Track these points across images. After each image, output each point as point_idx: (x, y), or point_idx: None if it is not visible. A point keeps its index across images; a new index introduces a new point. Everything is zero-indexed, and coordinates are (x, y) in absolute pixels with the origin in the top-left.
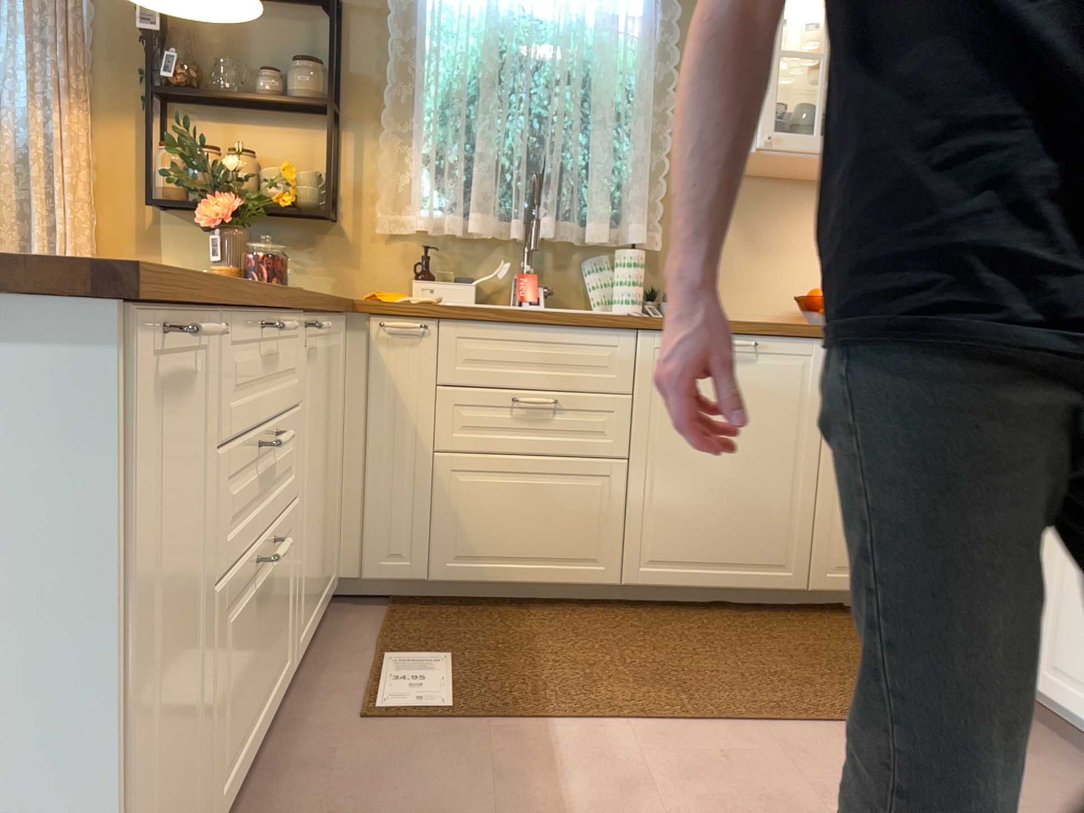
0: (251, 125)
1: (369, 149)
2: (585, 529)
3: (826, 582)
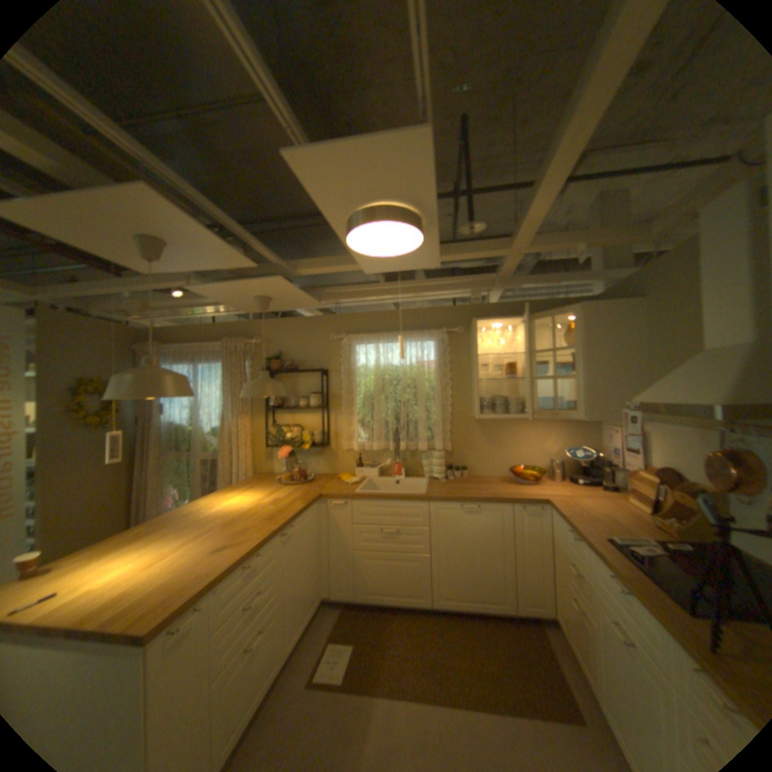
0: (300, 414)
1: (339, 418)
2: (415, 584)
3: (526, 613)
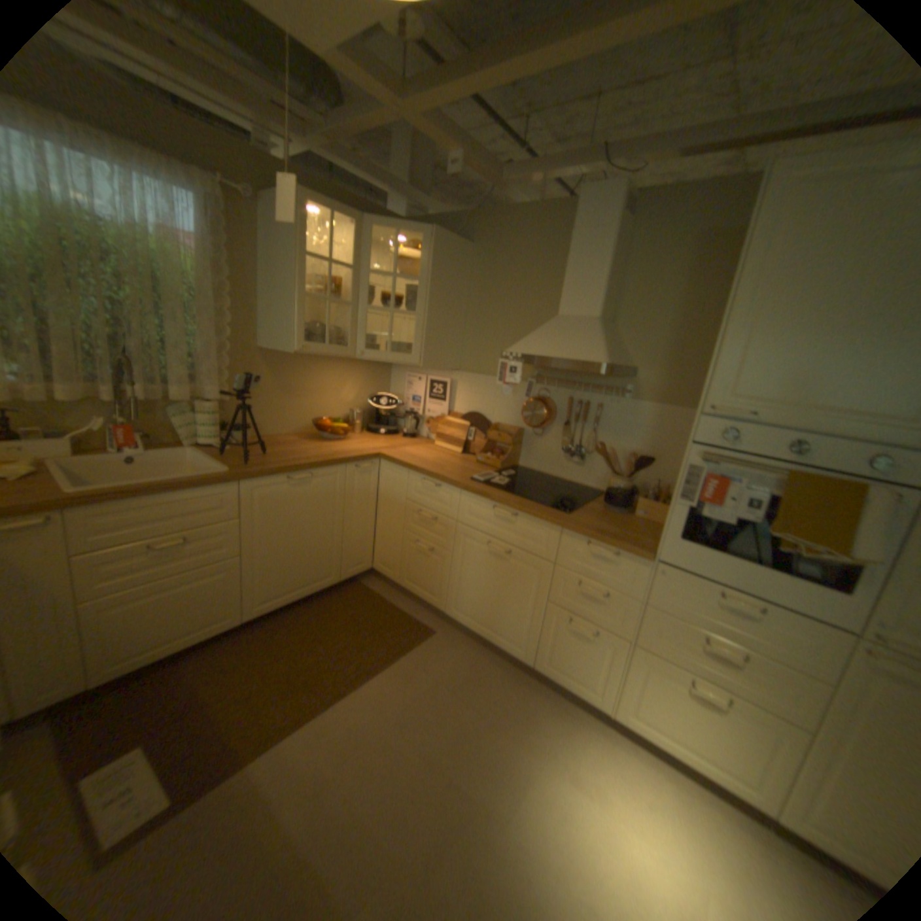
0: None
1: None
2: (216, 605)
3: (348, 575)
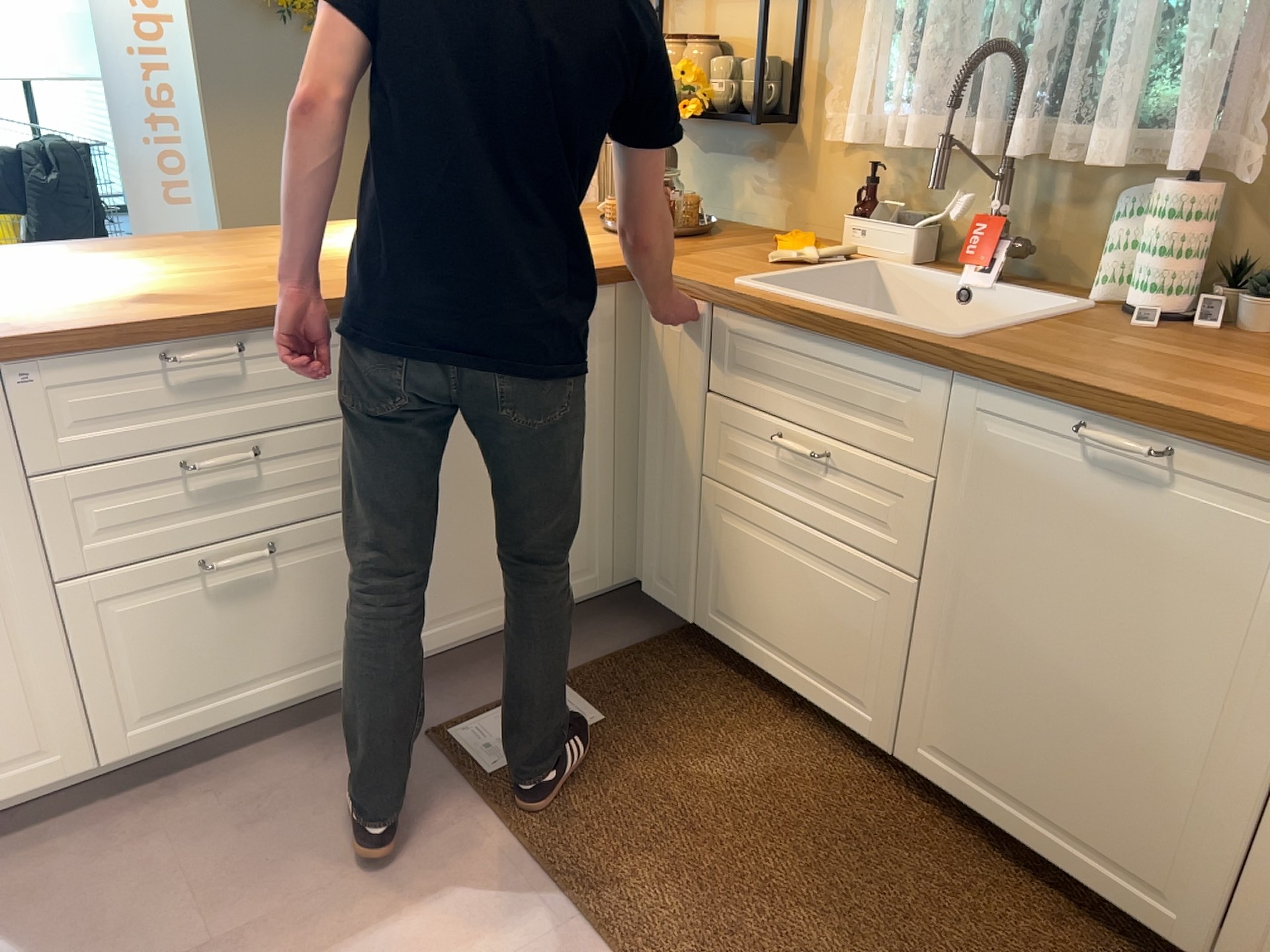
0: None
1: (833, 16)
2: (851, 651)
3: None
